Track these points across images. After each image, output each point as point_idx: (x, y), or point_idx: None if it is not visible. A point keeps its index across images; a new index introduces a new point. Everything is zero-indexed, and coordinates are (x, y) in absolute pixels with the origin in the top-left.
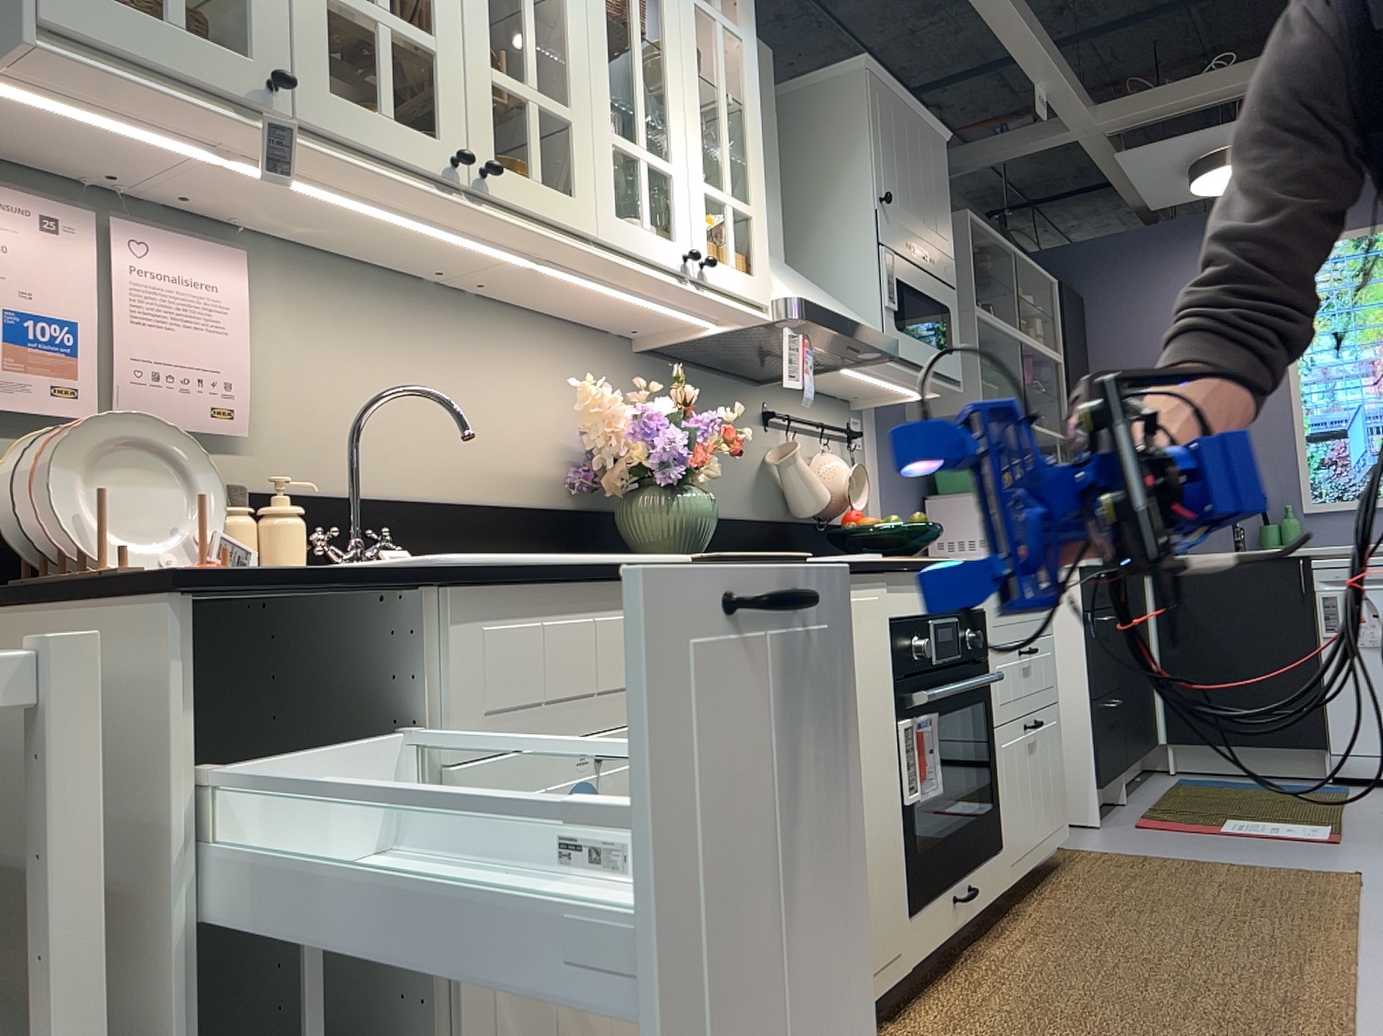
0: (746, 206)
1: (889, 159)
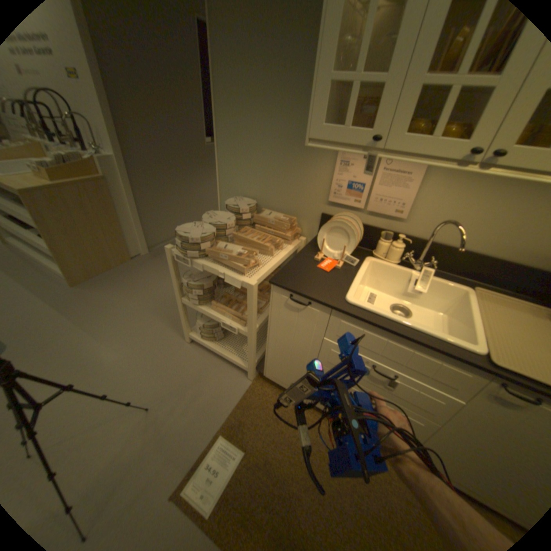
0: None
1: None
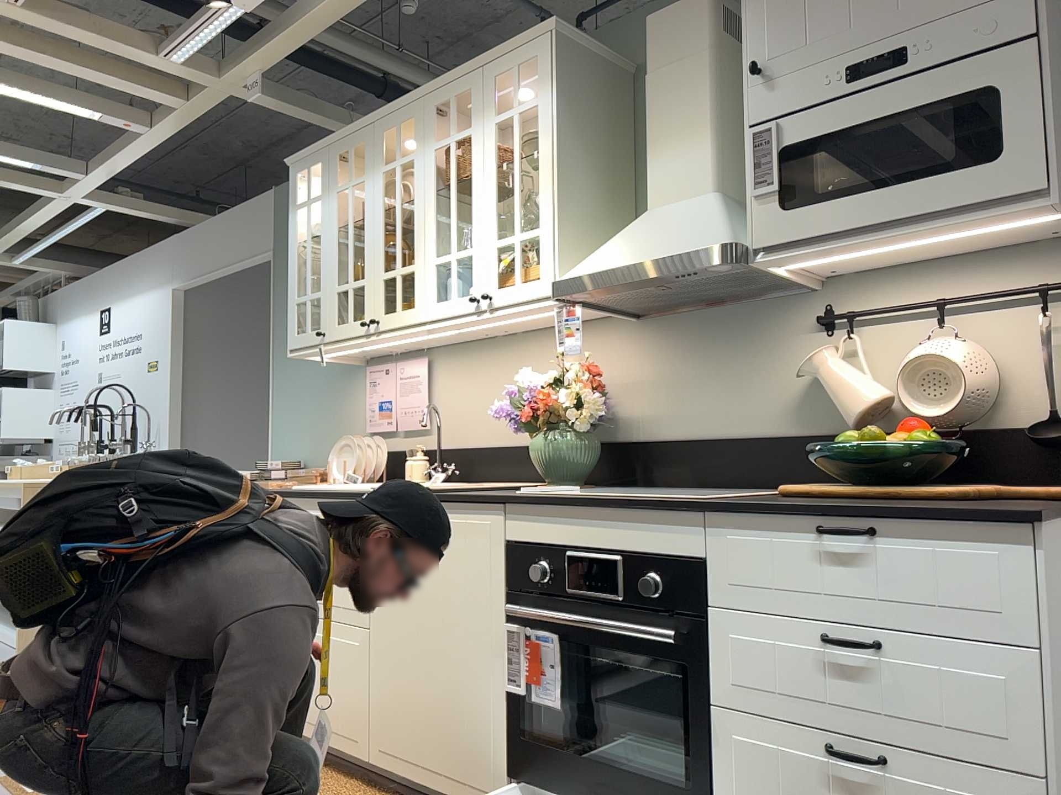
0: (530, 231)
1: (778, 5)
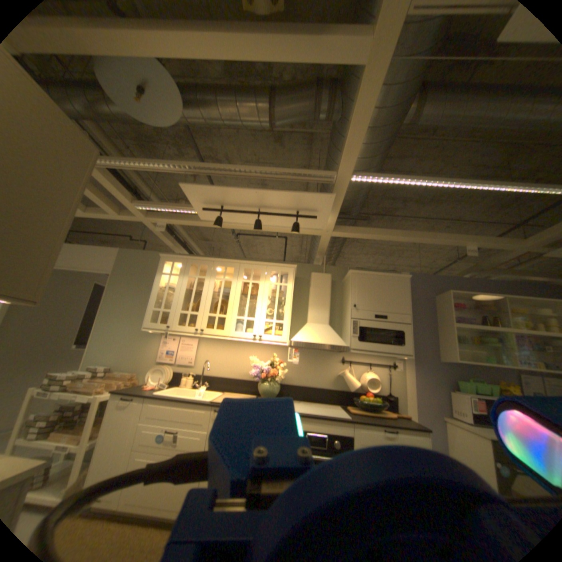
0: (280, 321)
1: (360, 293)
